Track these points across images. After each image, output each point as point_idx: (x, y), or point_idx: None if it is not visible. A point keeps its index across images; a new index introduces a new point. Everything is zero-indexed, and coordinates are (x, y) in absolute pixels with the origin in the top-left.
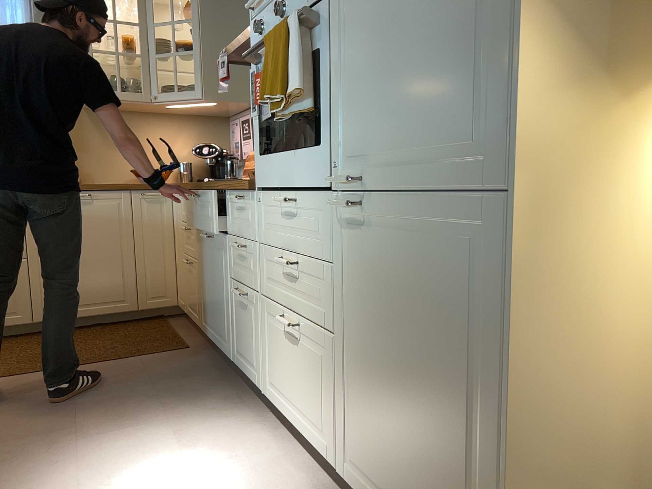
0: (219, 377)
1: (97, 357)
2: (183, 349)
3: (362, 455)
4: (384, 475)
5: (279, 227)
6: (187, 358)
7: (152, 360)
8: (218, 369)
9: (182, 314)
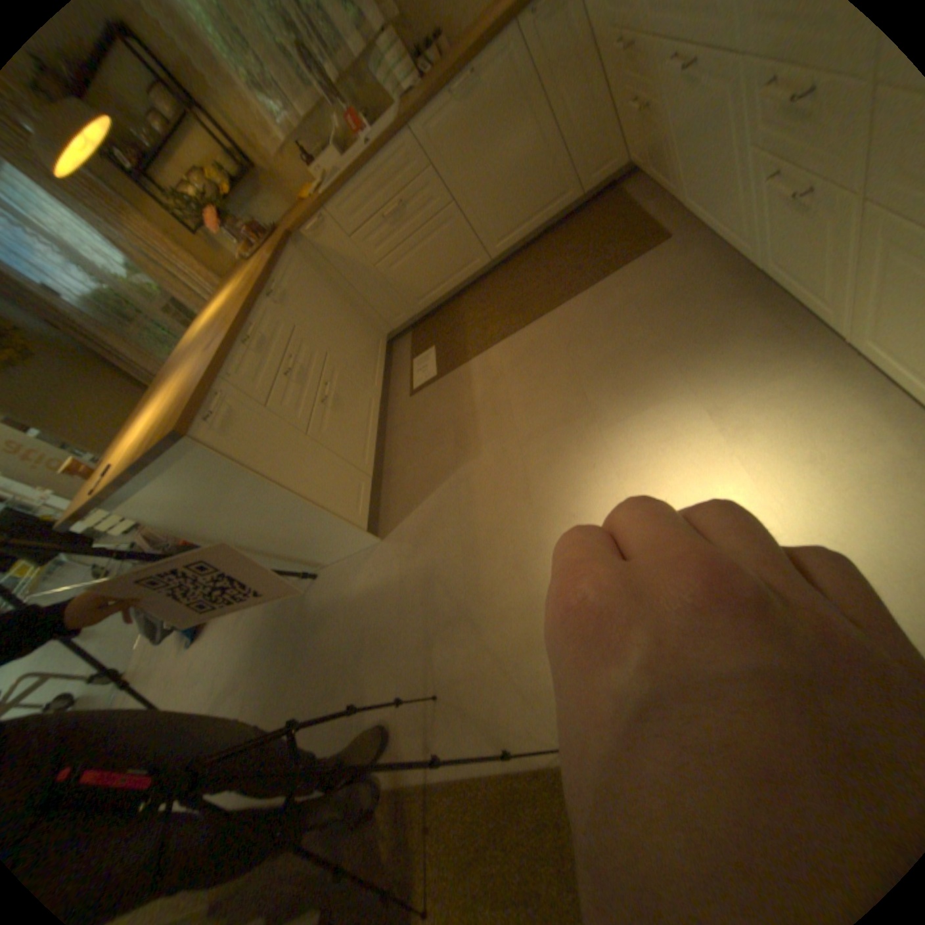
0: (739, 285)
1: (568, 285)
2: (665, 239)
3: None
4: None
5: None
6: (676, 257)
7: (632, 274)
8: (731, 267)
9: (638, 164)
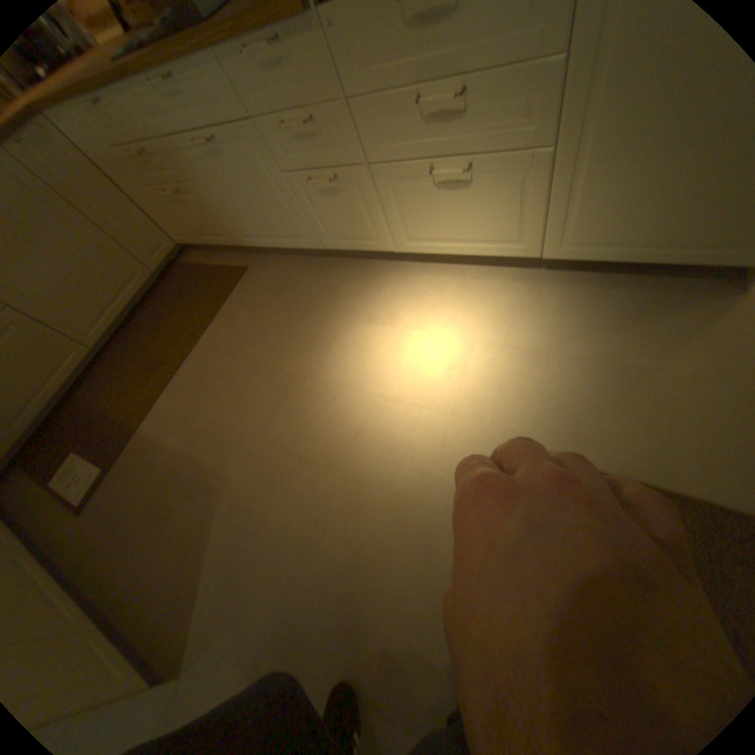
0: (315, 268)
1: (193, 327)
2: (245, 271)
3: (585, 230)
4: (622, 230)
5: (395, 51)
6: (263, 275)
7: (240, 297)
8: (302, 264)
9: (181, 249)
